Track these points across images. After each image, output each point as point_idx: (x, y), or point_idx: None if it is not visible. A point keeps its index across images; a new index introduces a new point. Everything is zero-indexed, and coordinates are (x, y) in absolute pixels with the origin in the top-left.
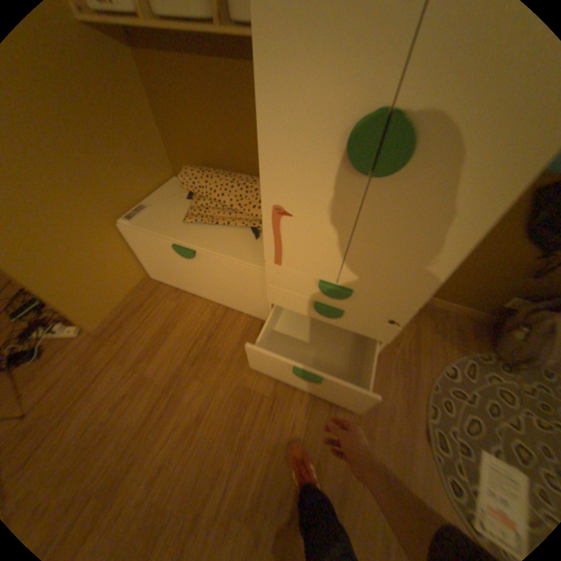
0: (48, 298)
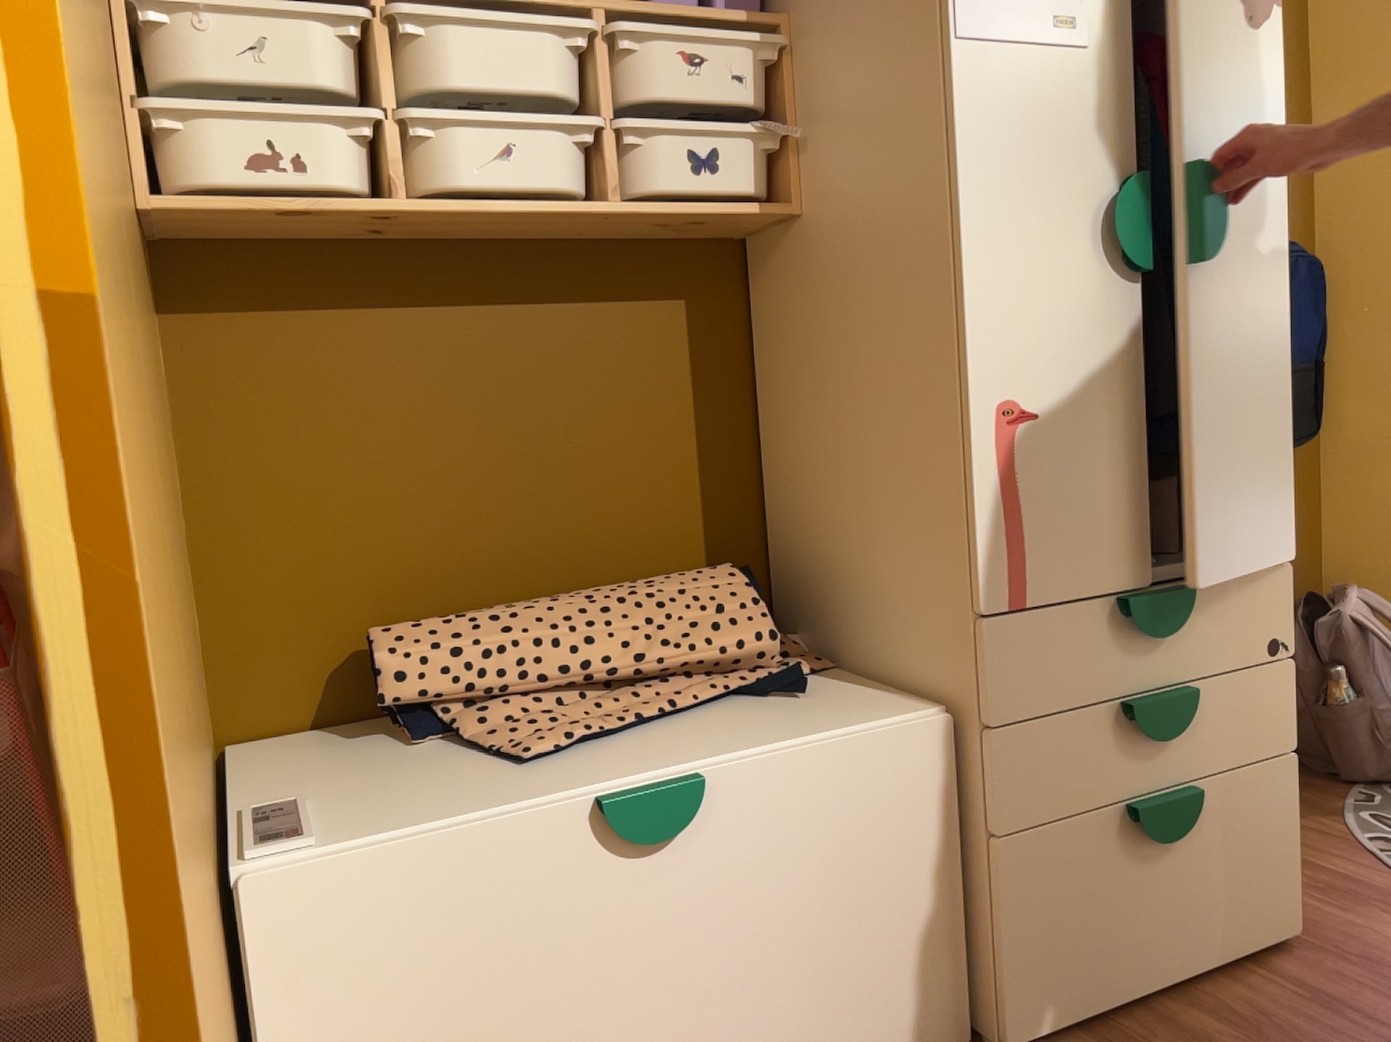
0: None
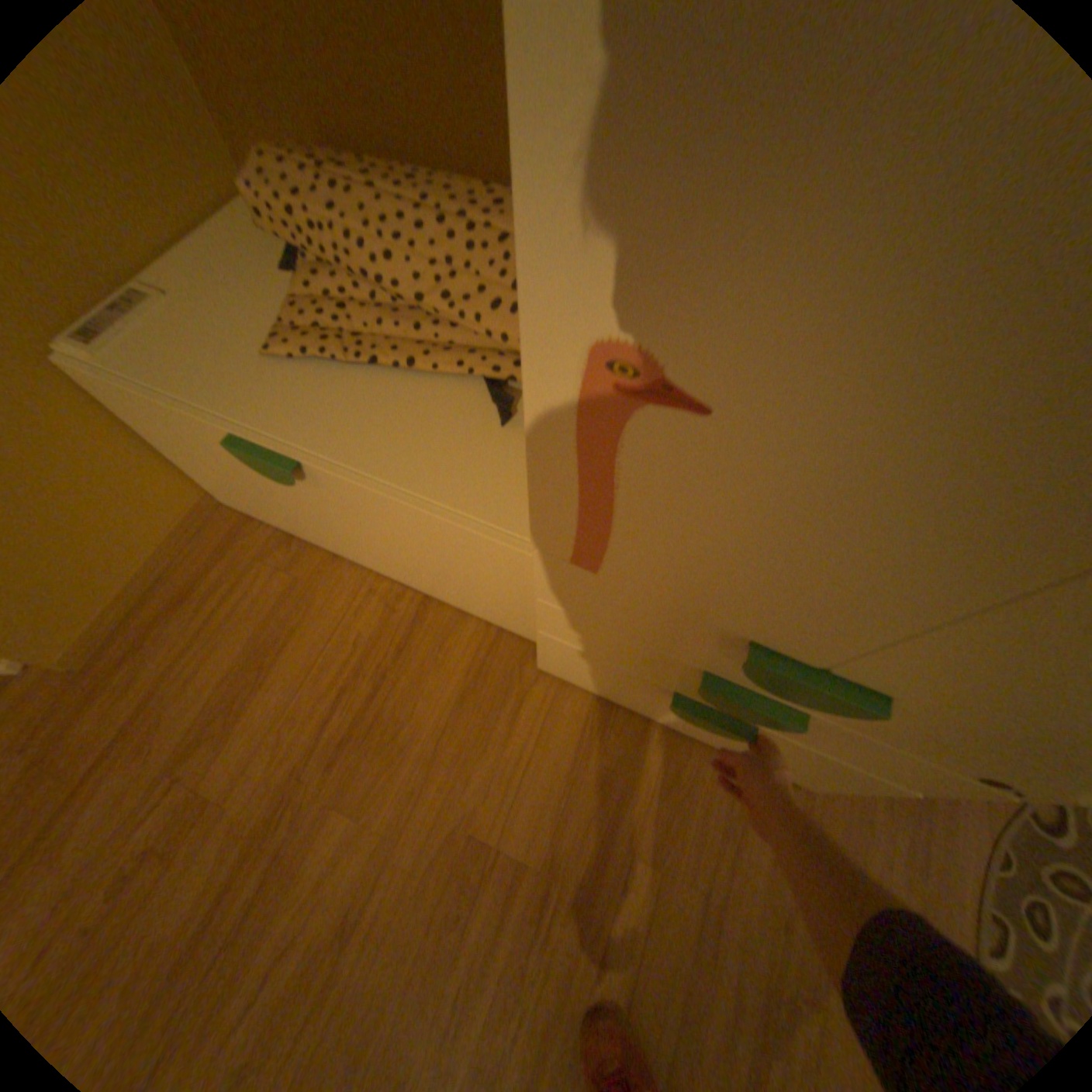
0: None
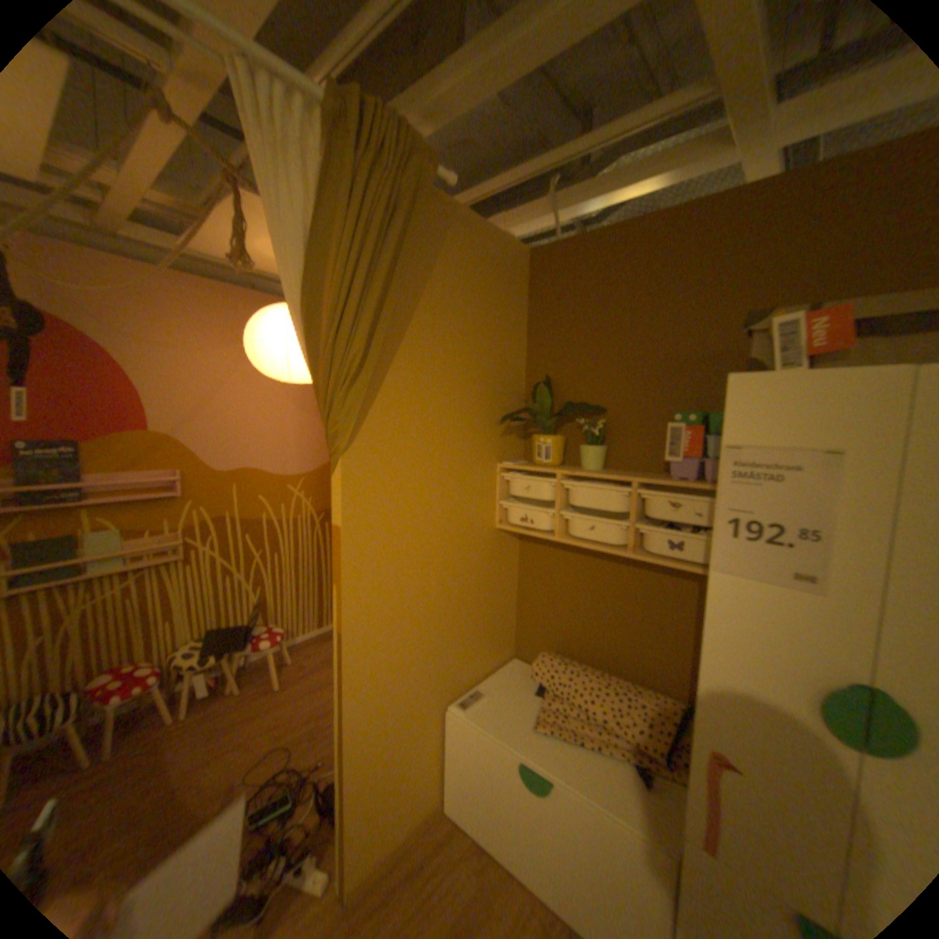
0: (345, 804)
